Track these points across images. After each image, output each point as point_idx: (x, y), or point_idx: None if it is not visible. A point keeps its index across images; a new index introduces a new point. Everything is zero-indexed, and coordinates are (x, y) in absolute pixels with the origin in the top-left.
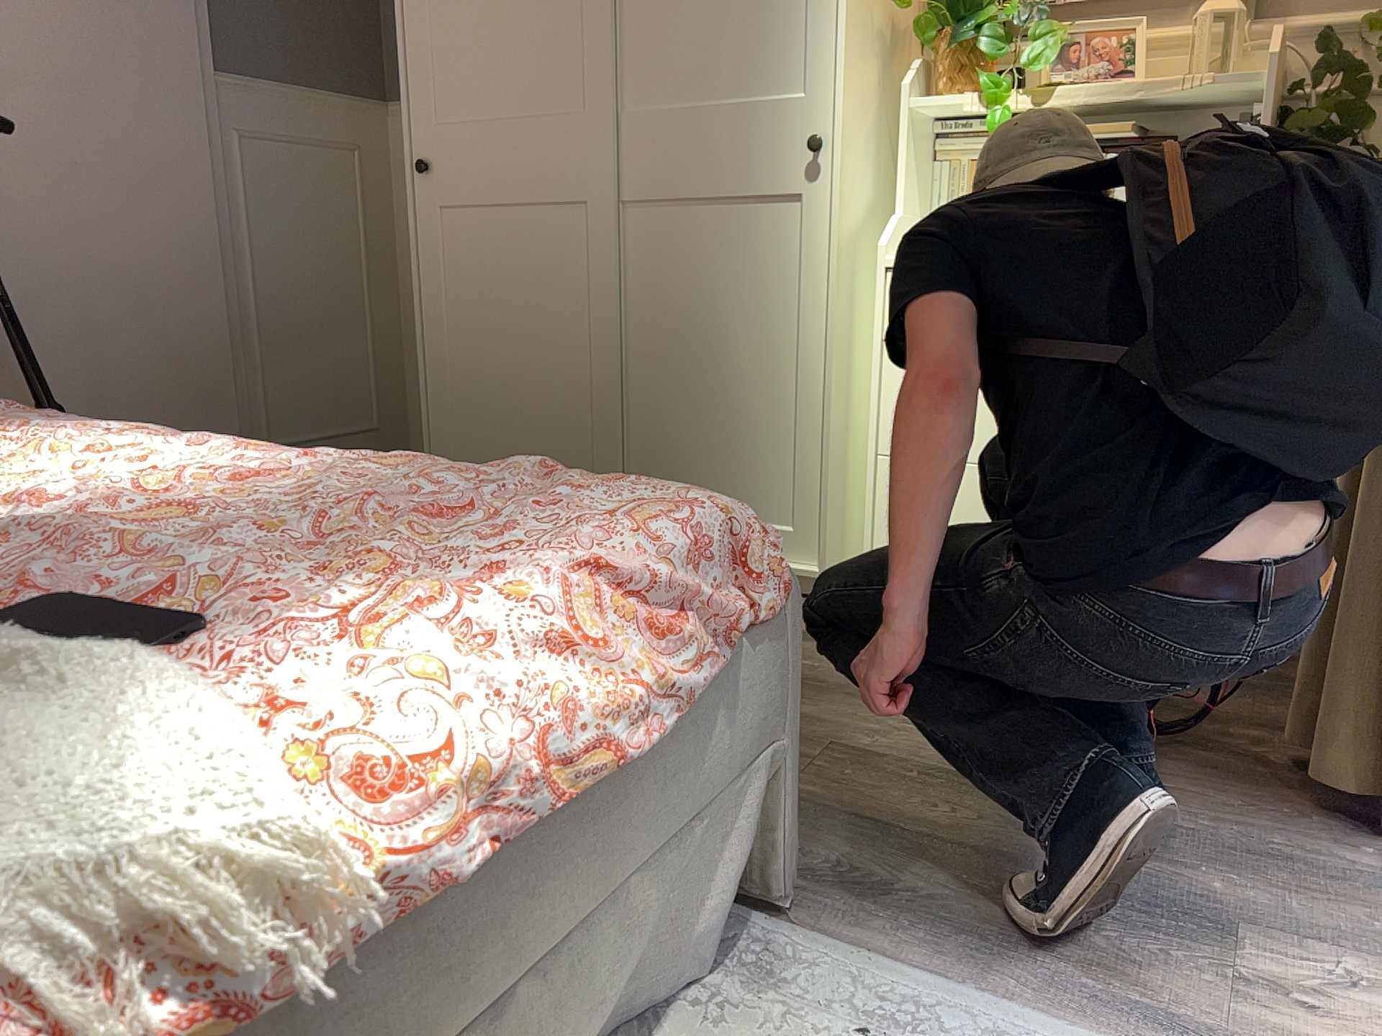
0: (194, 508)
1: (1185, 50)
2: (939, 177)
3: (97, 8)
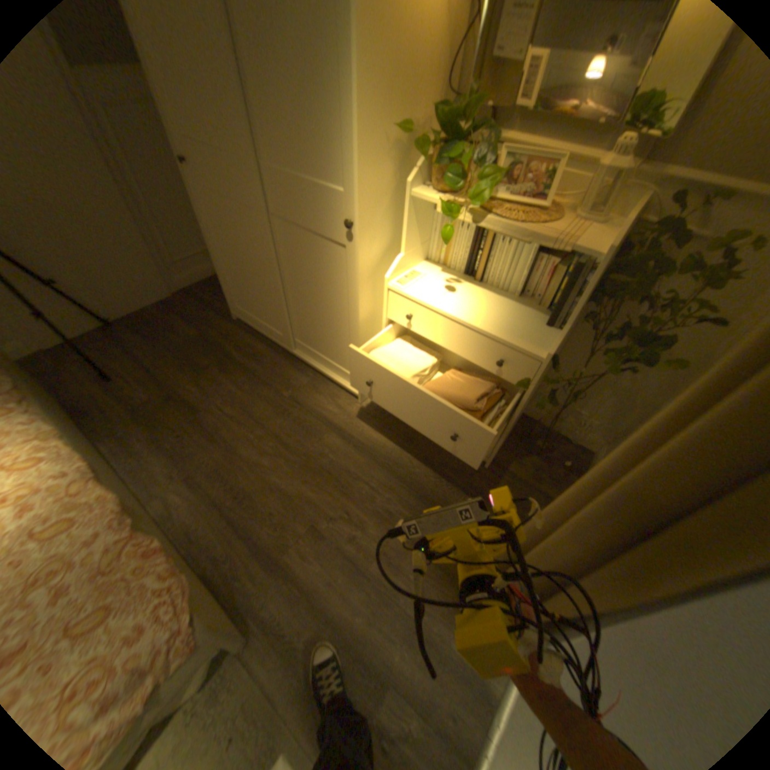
0: None
1: (596, 166)
2: (436, 219)
3: None
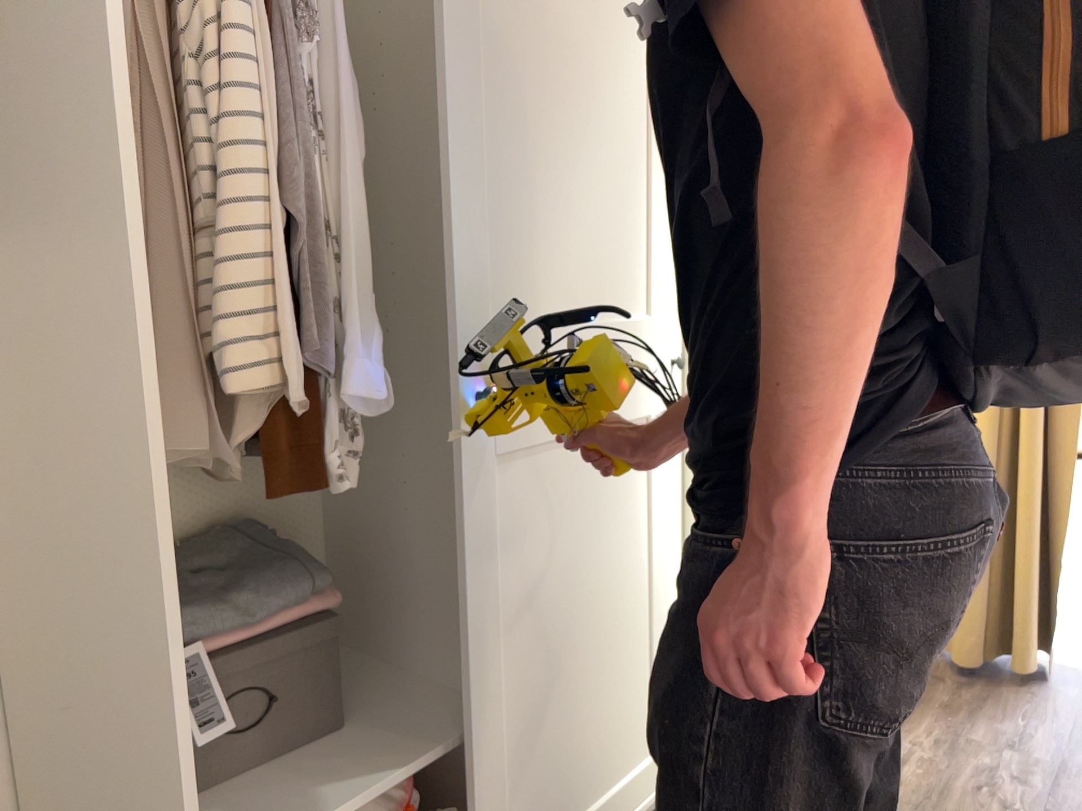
0: None
1: None
2: None
3: None
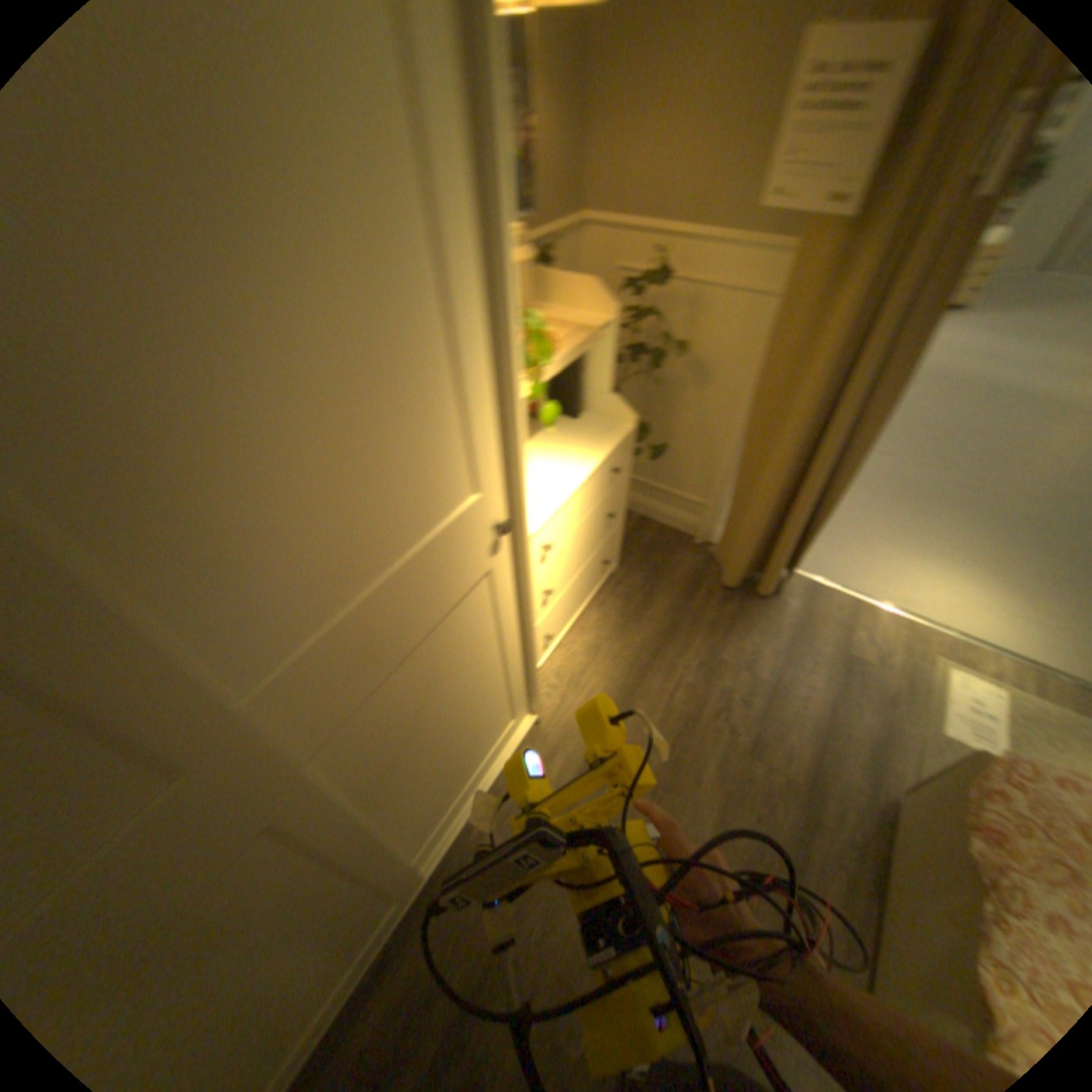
0: None
1: None
2: None
3: None
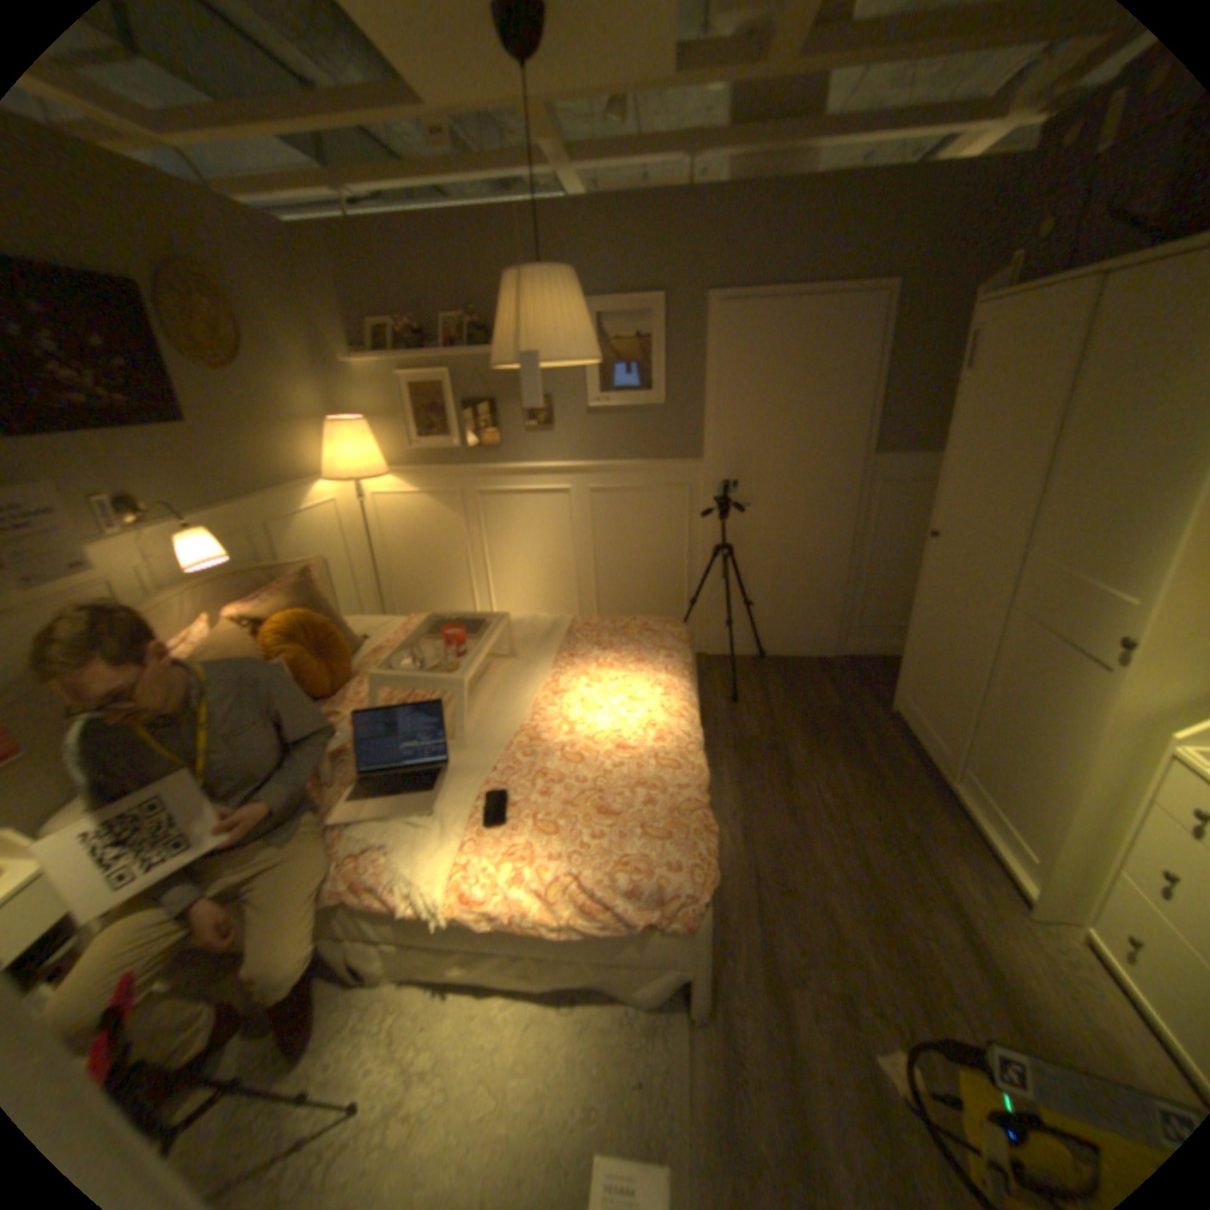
0: (593, 755)
1: None
2: None
3: (811, 437)
